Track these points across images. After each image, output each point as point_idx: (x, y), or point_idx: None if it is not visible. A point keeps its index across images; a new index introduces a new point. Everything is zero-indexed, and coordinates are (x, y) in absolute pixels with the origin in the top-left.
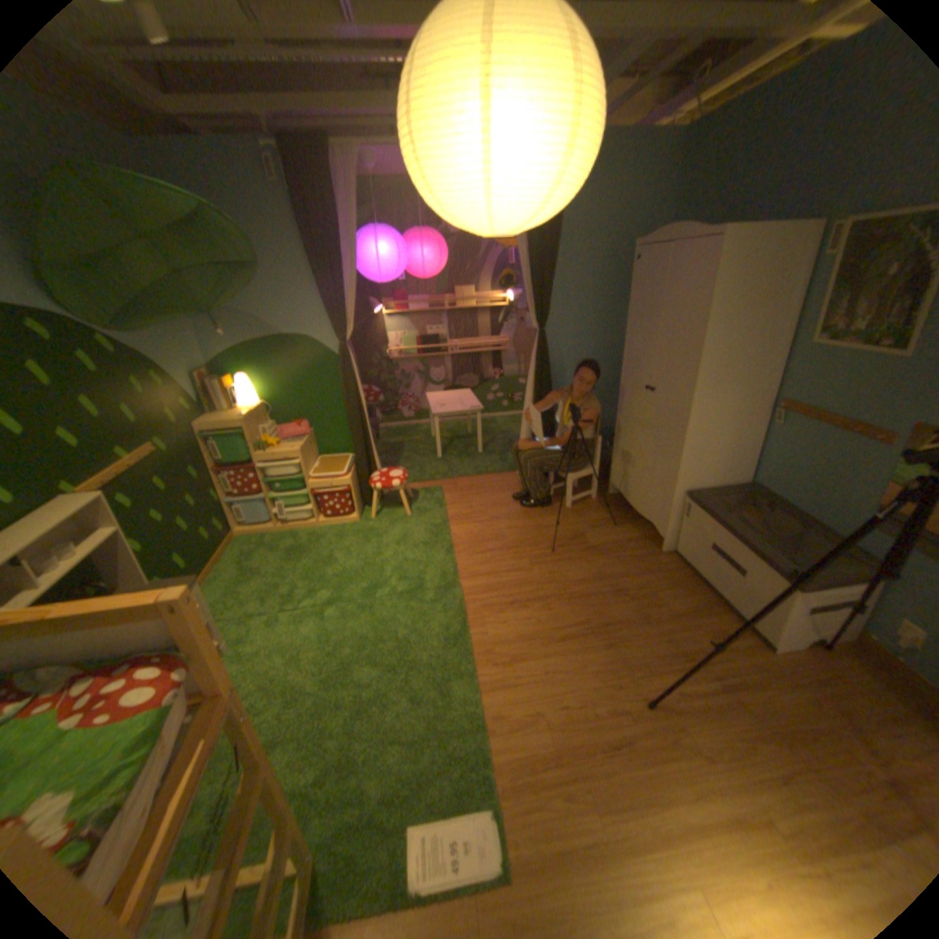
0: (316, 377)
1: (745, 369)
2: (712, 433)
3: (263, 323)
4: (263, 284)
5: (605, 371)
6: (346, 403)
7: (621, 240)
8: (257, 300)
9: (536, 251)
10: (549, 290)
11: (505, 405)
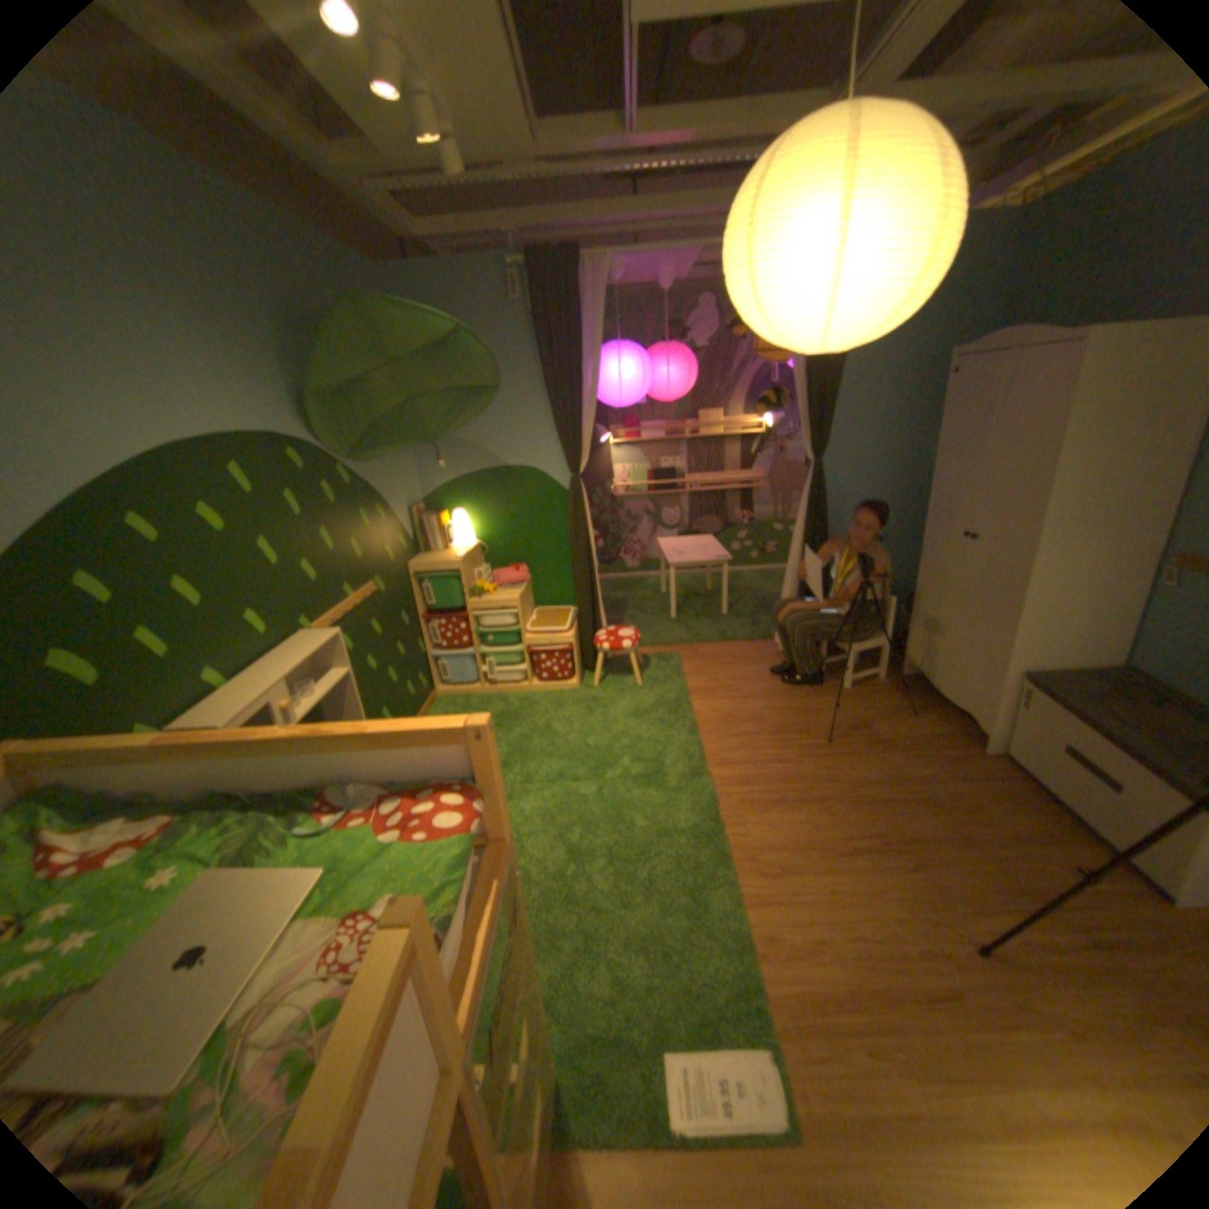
0: (539, 515)
1: (1115, 511)
2: (1065, 596)
3: (487, 454)
4: (493, 410)
5: (900, 514)
6: (573, 546)
7: (928, 349)
8: (484, 429)
9: (815, 367)
10: (830, 413)
11: (754, 557)
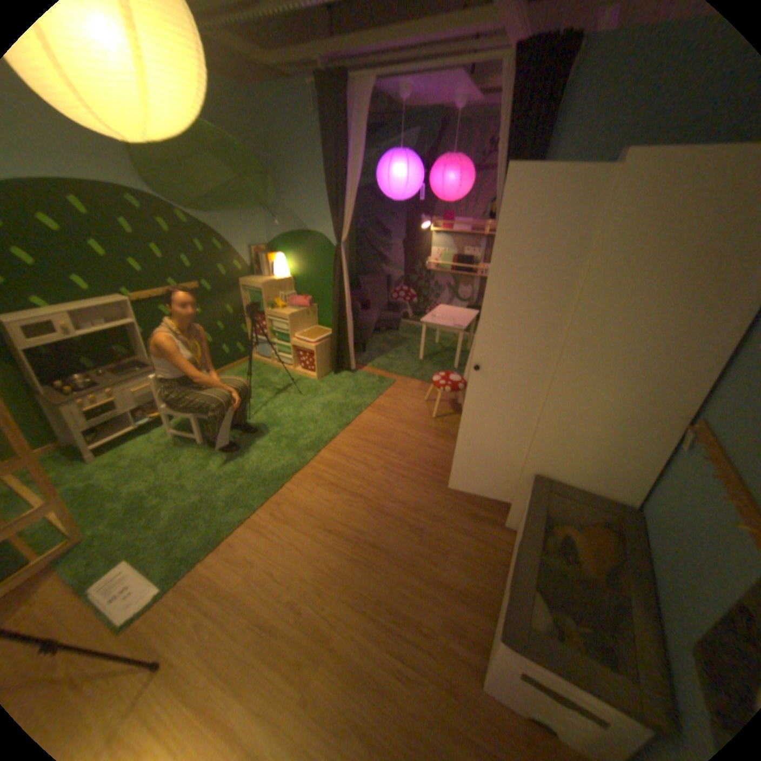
0: (324, 268)
1: (643, 358)
2: (581, 424)
3: (299, 222)
4: (303, 193)
5: None
6: (332, 292)
7: None
8: (298, 205)
9: None
10: None
11: None
